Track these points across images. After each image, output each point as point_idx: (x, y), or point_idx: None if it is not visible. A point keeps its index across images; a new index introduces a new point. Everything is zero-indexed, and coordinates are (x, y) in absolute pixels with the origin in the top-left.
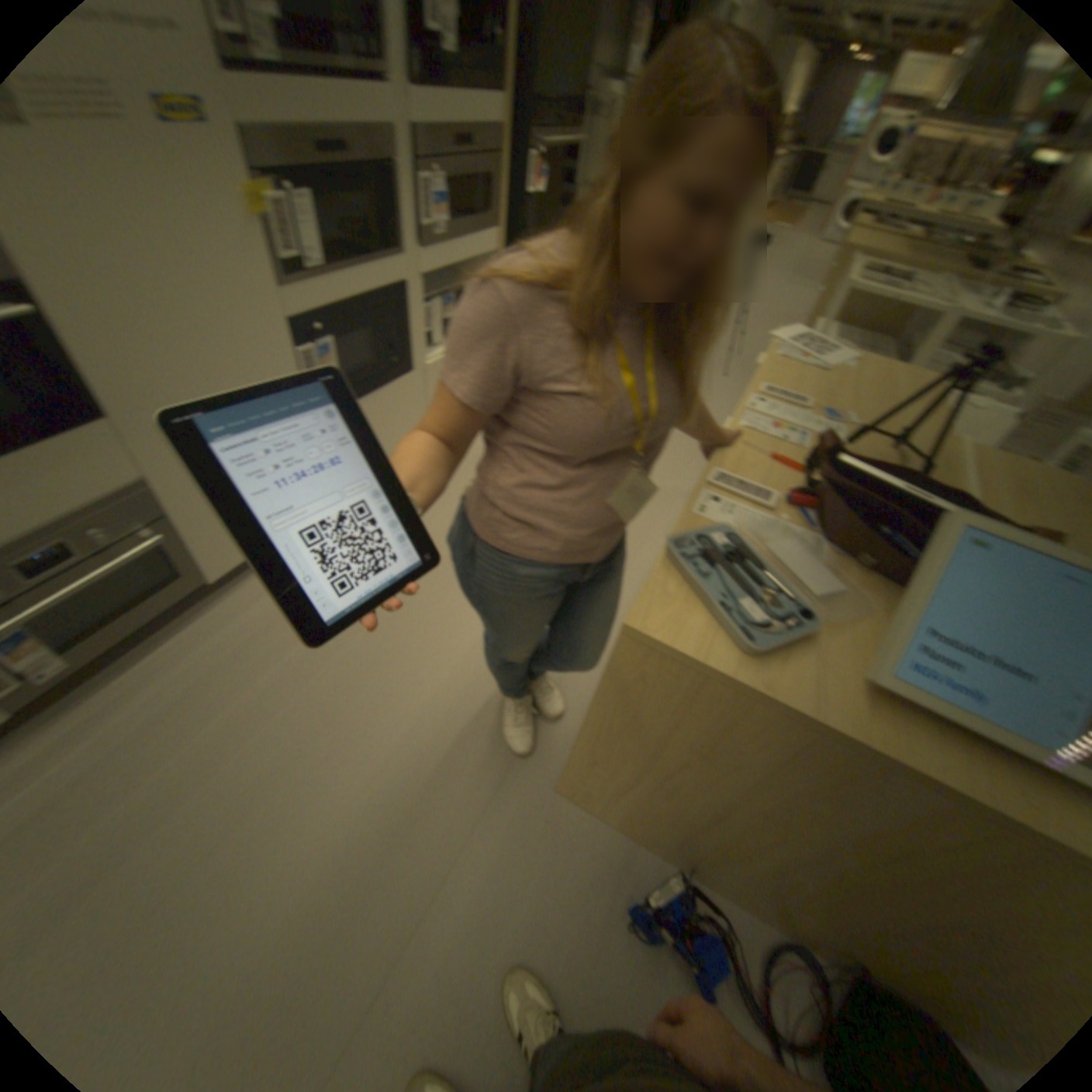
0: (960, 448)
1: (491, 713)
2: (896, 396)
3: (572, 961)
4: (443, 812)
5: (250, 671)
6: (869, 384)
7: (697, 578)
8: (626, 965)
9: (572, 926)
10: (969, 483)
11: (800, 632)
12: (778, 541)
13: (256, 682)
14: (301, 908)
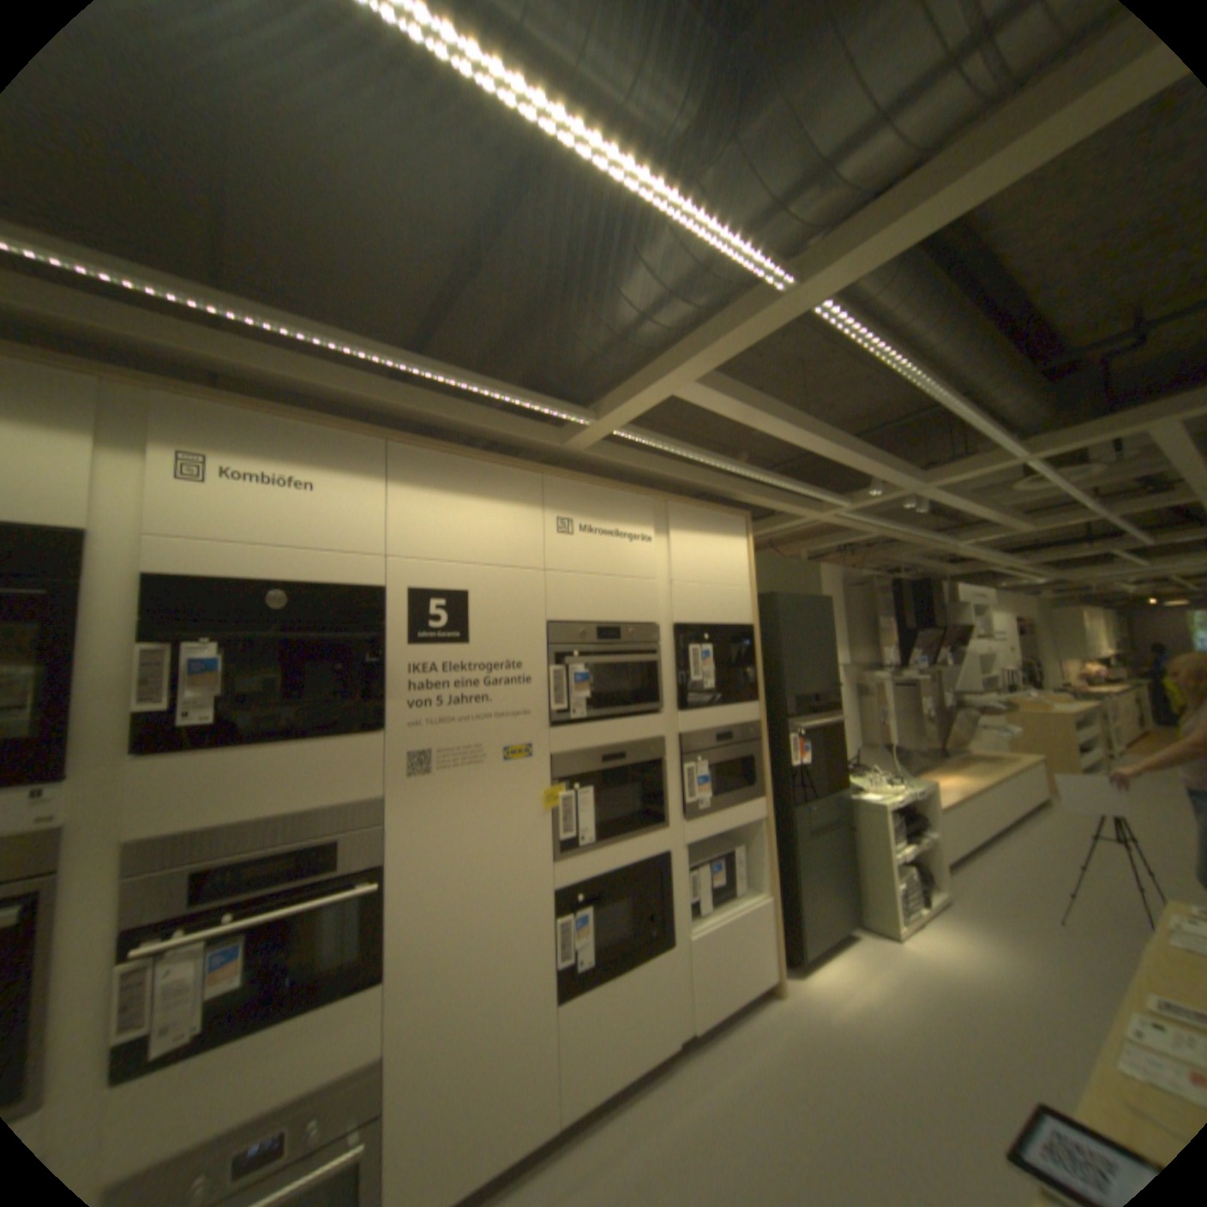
0: None
1: None
2: None
3: None
4: None
5: None
6: None
7: None
8: None
9: None
10: None
11: None
12: None
13: None
14: None
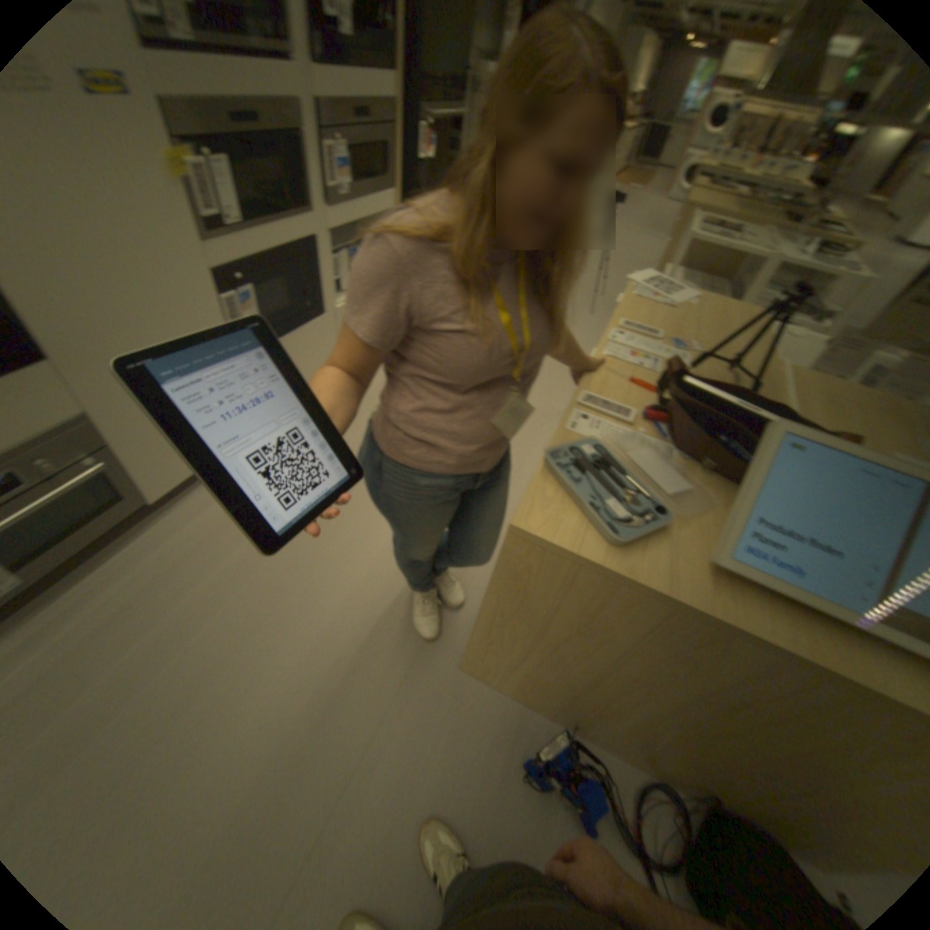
0: (782, 369)
1: (402, 605)
2: (730, 327)
3: (477, 810)
4: (363, 691)
5: (189, 579)
6: (708, 318)
7: (571, 483)
8: (522, 810)
9: (476, 781)
10: (789, 398)
11: (656, 525)
12: (636, 450)
13: (194, 588)
14: (241, 781)
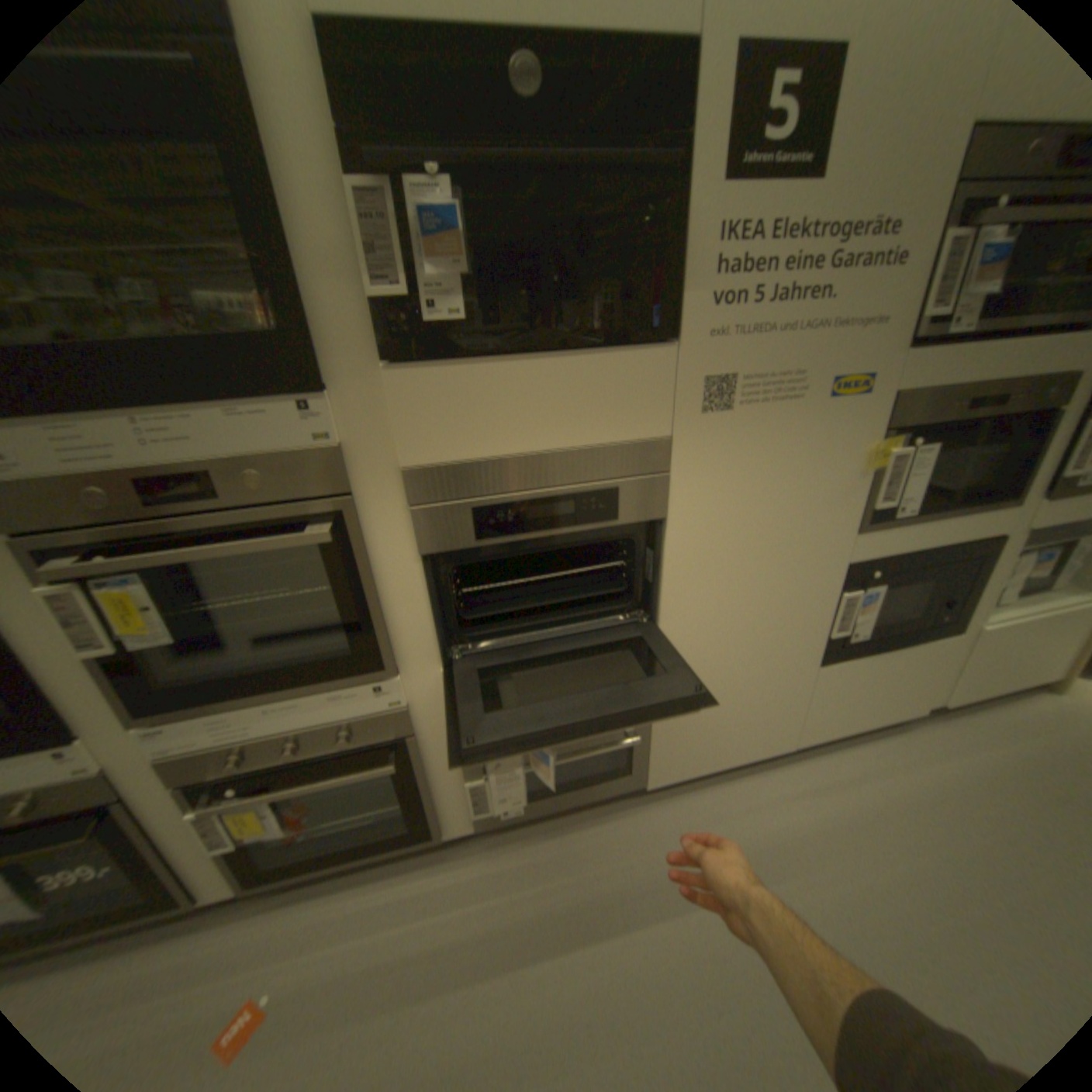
0: None
1: None
2: None
3: None
4: None
5: (647, 930)
6: None
7: None
8: None
9: None
10: None
11: None
12: None
13: (649, 951)
14: None
